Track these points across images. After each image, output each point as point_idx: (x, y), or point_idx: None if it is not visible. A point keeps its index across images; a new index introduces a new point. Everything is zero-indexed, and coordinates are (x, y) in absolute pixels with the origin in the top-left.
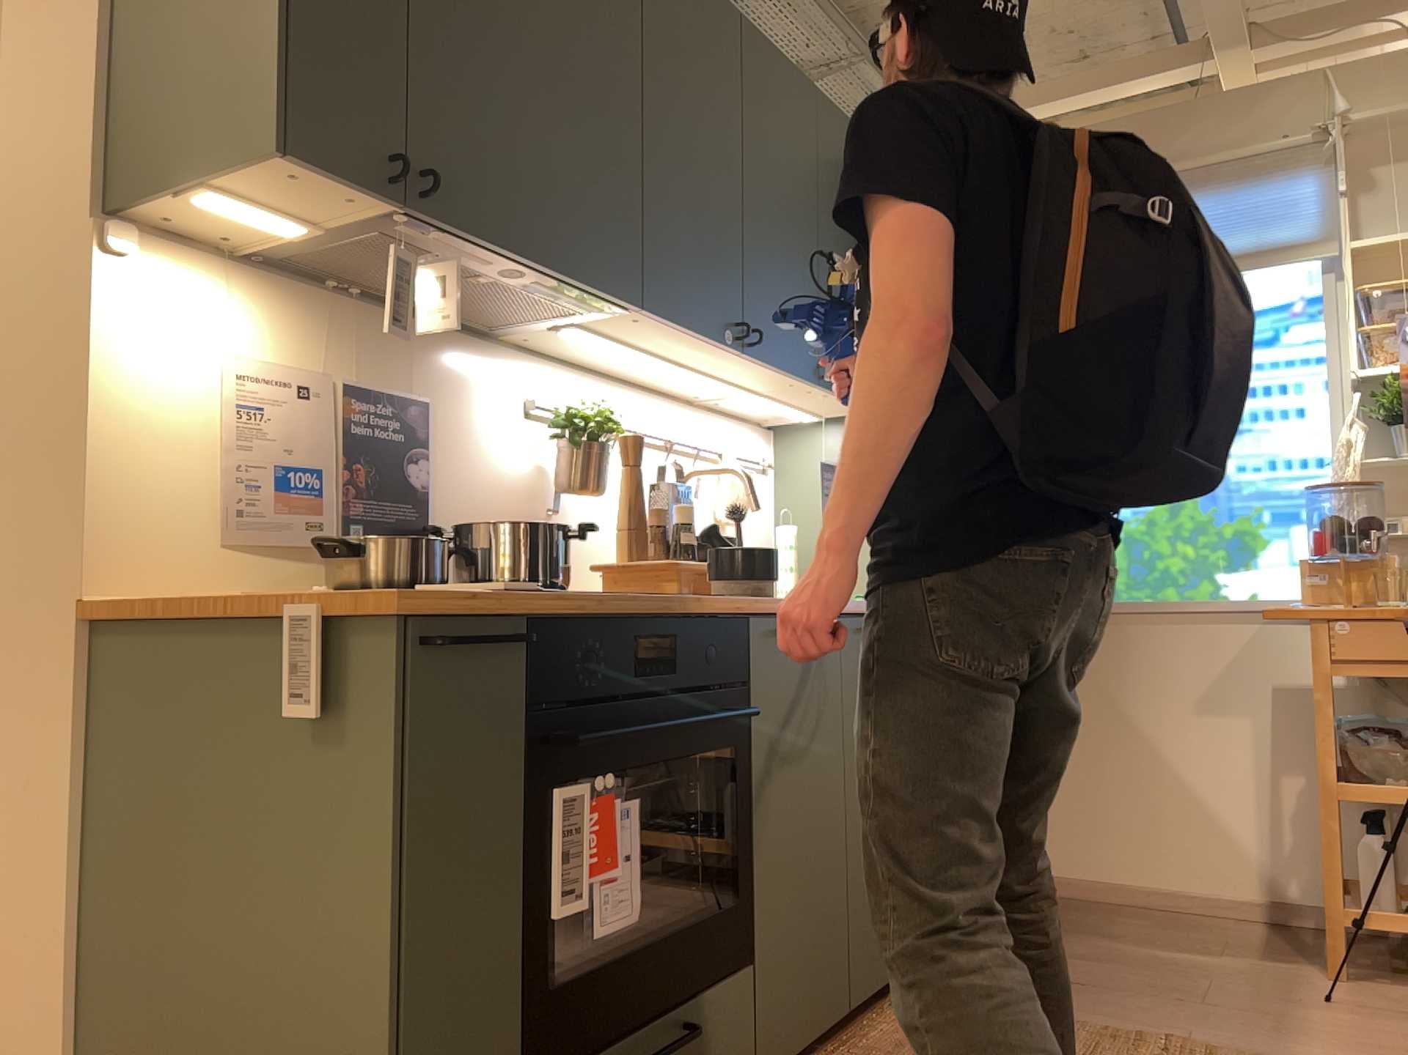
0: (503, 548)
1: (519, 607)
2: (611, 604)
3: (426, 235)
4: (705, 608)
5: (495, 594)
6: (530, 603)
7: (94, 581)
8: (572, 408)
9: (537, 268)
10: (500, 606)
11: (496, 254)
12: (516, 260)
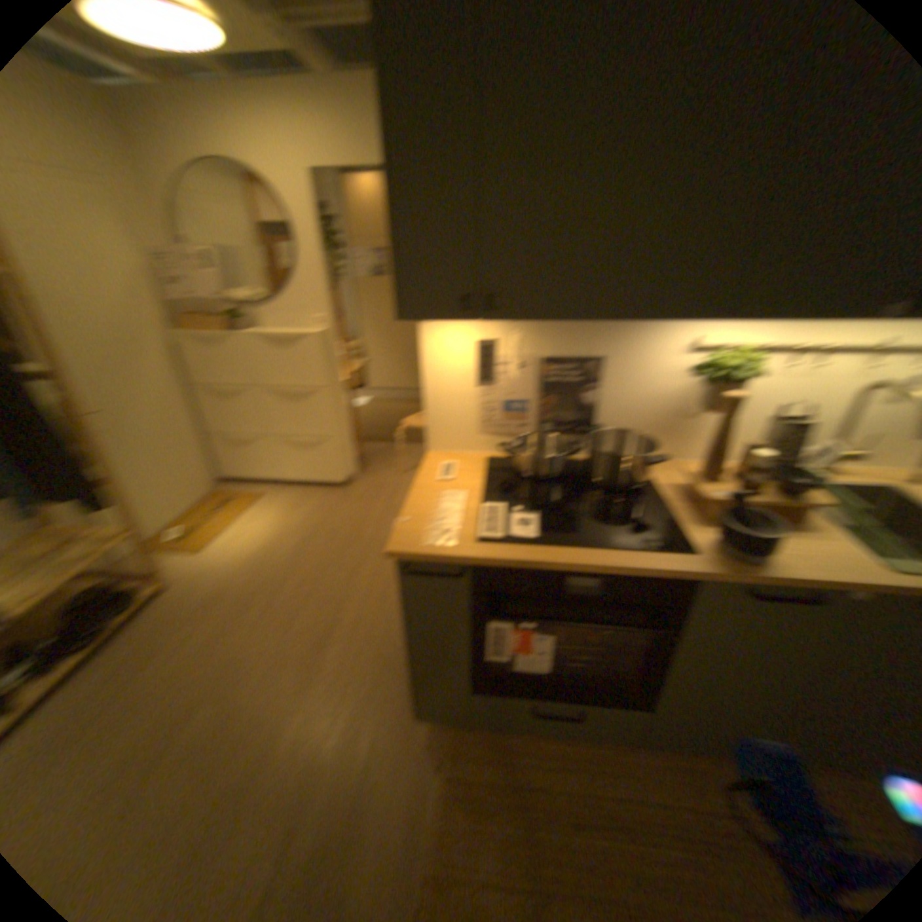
0: (602, 458)
1: (473, 555)
2: (551, 557)
3: (517, 317)
4: (649, 567)
5: (478, 538)
6: (470, 560)
7: (434, 444)
8: (724, 352)
9: (605, 317)
10: (451, 559)
11: (566, 318)
12: (584, 317)
